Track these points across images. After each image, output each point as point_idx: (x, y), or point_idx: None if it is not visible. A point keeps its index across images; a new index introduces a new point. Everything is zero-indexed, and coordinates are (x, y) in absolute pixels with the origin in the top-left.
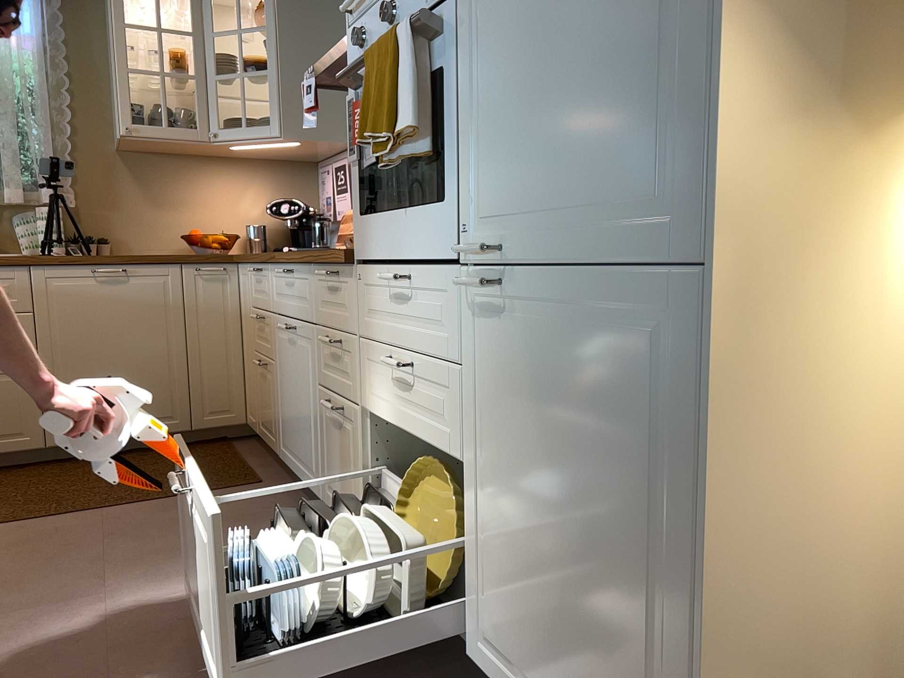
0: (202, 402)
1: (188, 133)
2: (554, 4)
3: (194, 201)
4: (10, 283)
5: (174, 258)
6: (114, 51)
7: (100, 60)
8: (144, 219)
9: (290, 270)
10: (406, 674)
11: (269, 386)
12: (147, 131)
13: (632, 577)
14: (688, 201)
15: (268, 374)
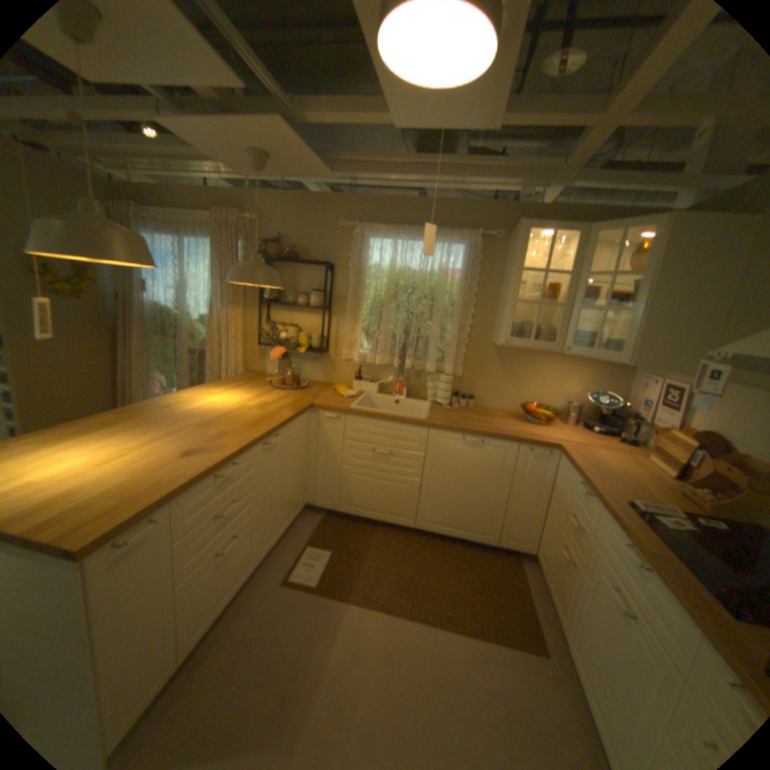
0: (509, 533)
1: (547, 346)
2: None
3: (534, 379)
4: (416, 435)
5: (517, 440)
6: (511, 287)
7: (496, 284)
8: (498, 386)
9: (648, 568)
10: None
11: (572, 583)
12: (519, 343)
13: None
14: None
15: (575, 575)
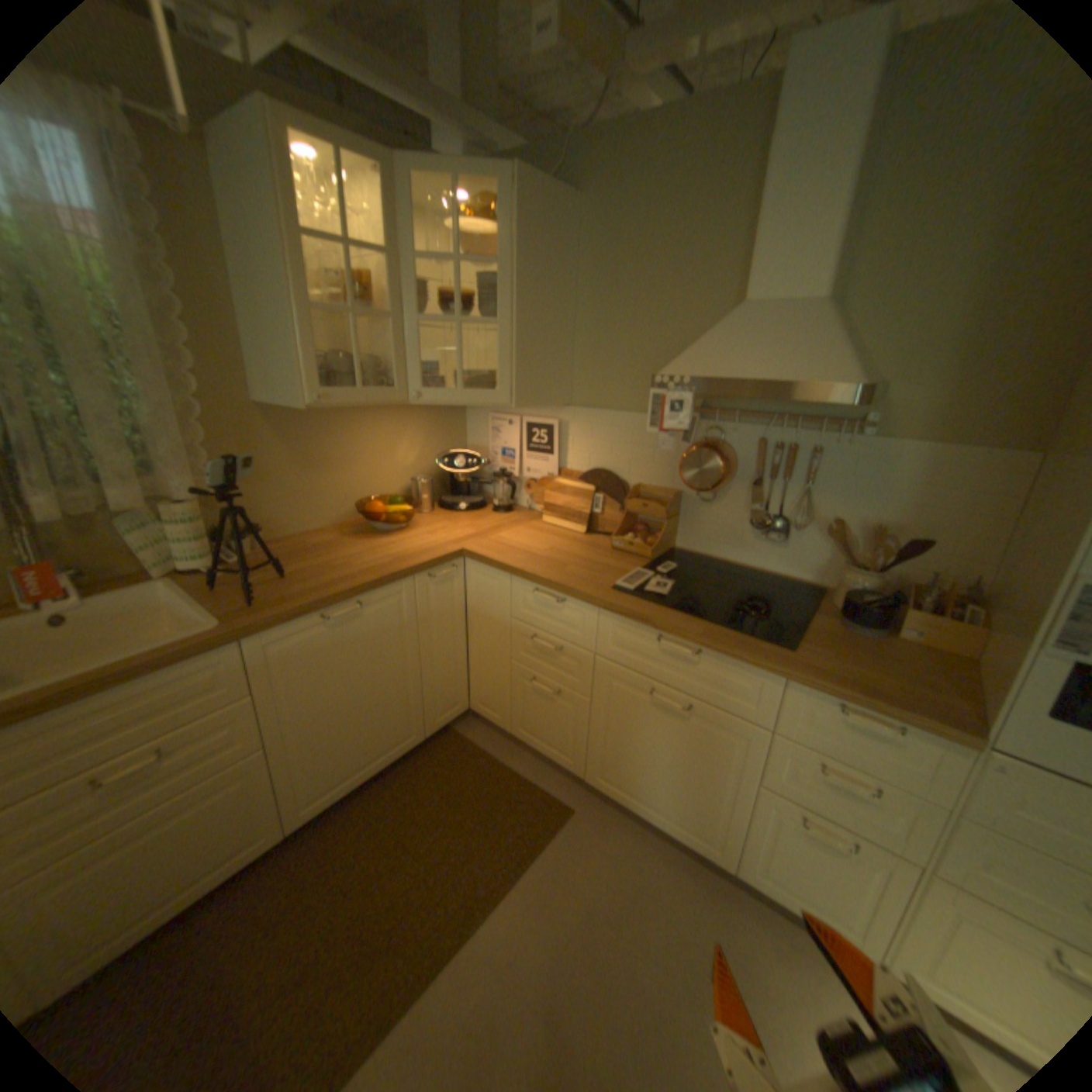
0: (434, 710)
1: (386, 397)
2: None
3: (351, 459)
4: (214, 672)
5: (410, 573)
6: (289, 276)
7: (214, 266)
8: (297, 491)
9: (696, 651)
10: None
11: (563, 713)
12: (340, 399)
13: None
14: None
15: (564, 703)
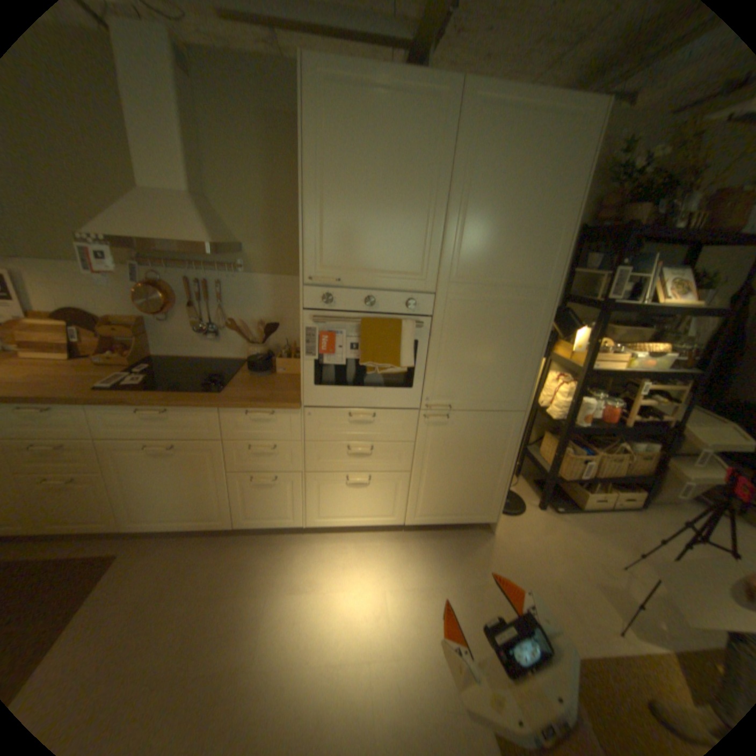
0: None
1: None
2: (483, 343)
3: None
4: None
5: None
6: None
7: None
8: None
9: (162, 411)
10: (377, 549)
11: (83, 494)
12: None
13: (486, 475)
14: (518, 399)
15: (80, 486)
